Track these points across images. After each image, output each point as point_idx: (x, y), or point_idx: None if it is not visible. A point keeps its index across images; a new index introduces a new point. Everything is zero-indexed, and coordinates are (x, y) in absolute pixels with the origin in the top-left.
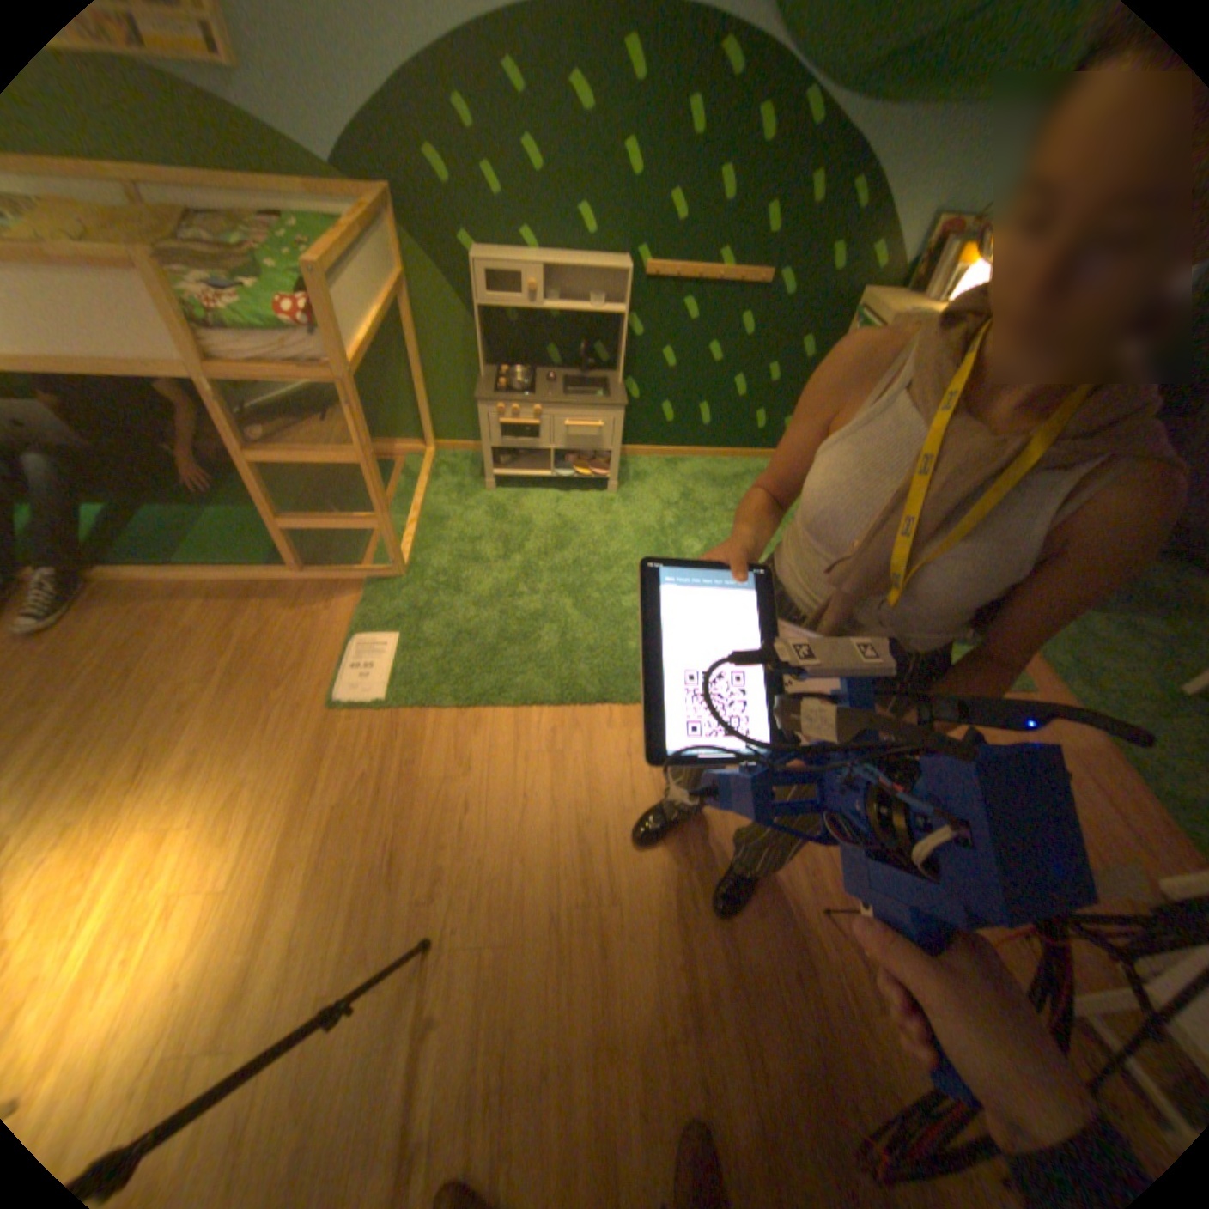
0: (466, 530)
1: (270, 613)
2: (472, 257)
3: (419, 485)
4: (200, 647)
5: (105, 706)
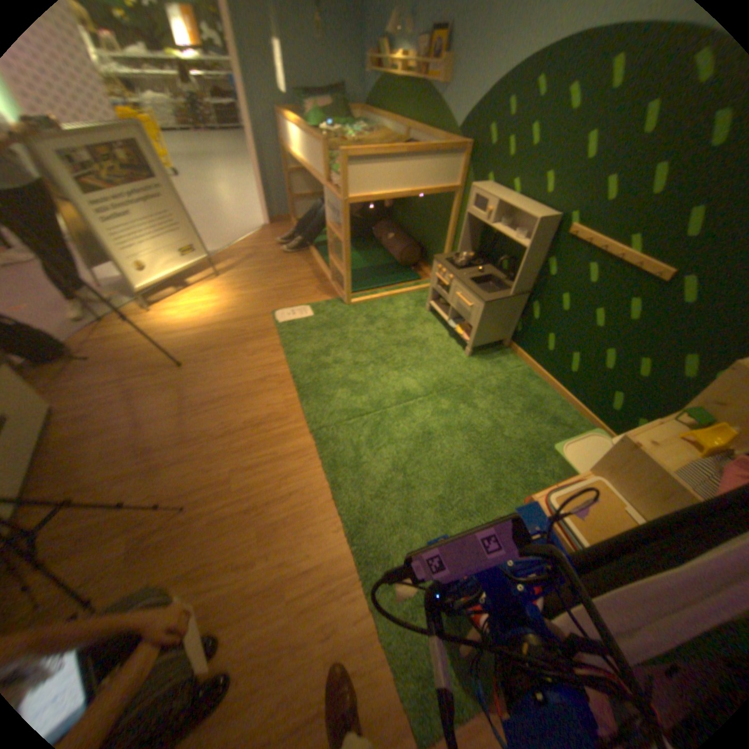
0: (391, 314)
1: (313, 286)
2: (476, 186)
3: (409, 290)
4: (291, 280)
5: (262, 275)
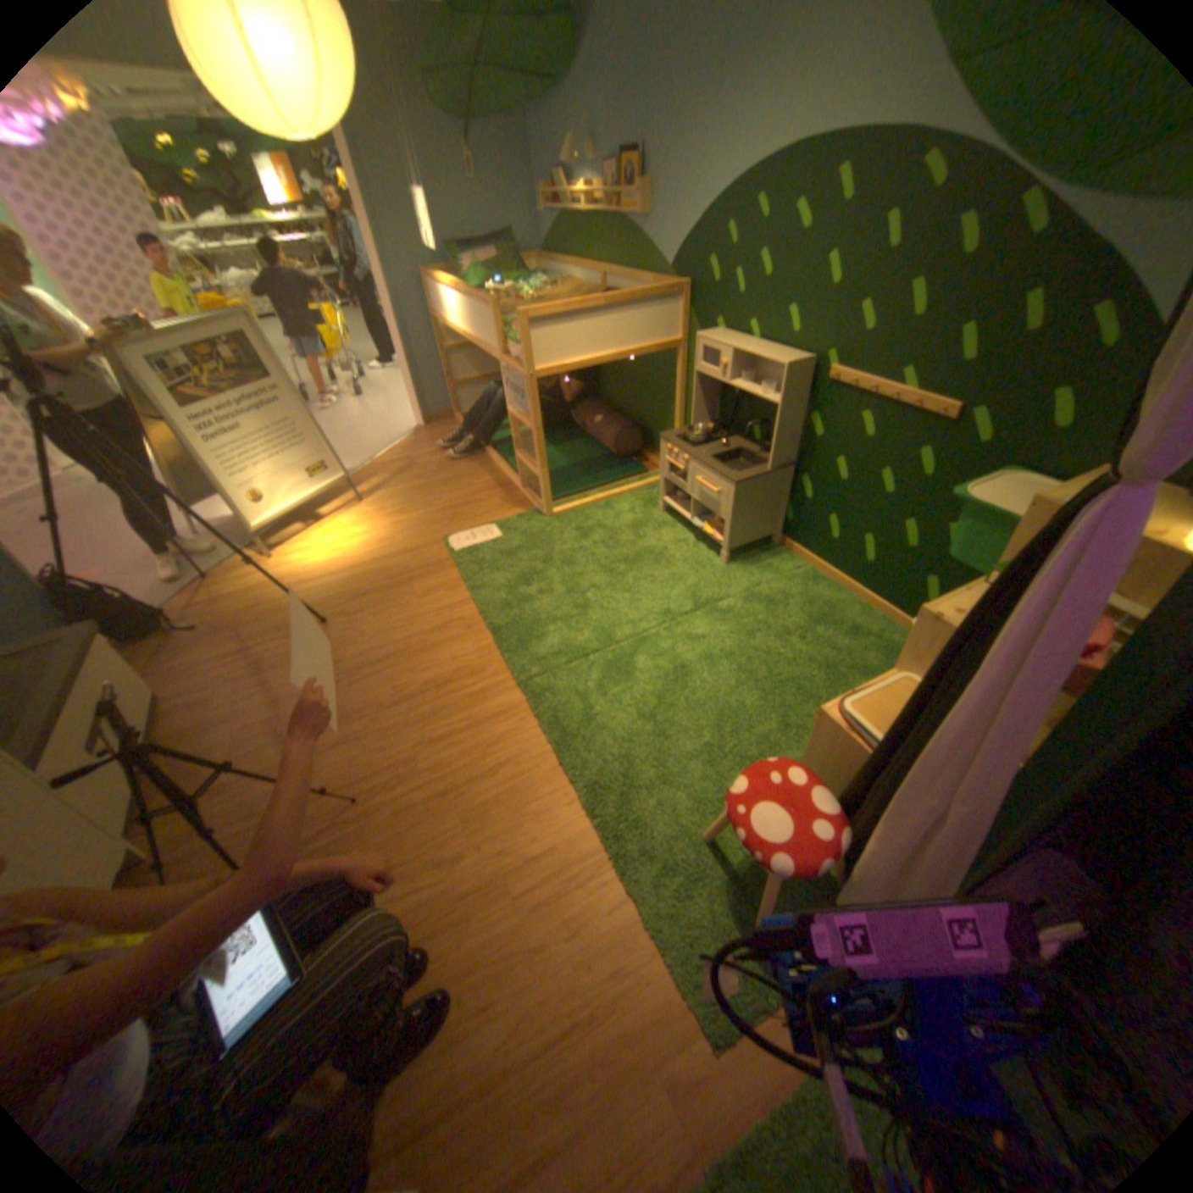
0: (609, 522)
1: (494, 499)
2: (700, 335)
3: (630, 487)
4: (462, 495)
5: (421, 493)
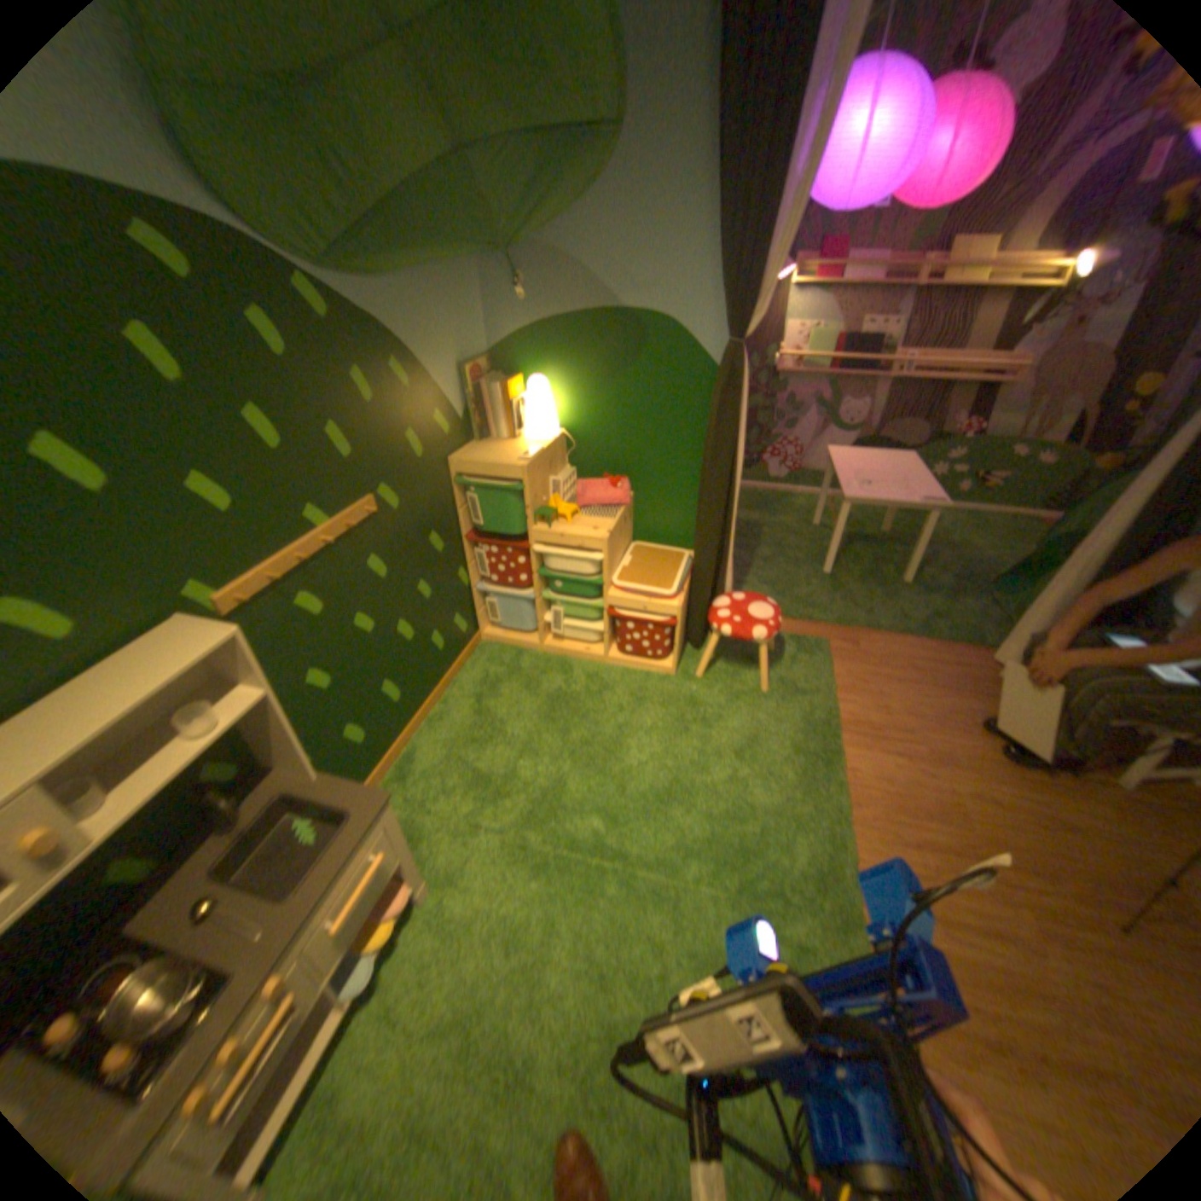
0: None
1: None
2: None
3: None
4: None
5: None
